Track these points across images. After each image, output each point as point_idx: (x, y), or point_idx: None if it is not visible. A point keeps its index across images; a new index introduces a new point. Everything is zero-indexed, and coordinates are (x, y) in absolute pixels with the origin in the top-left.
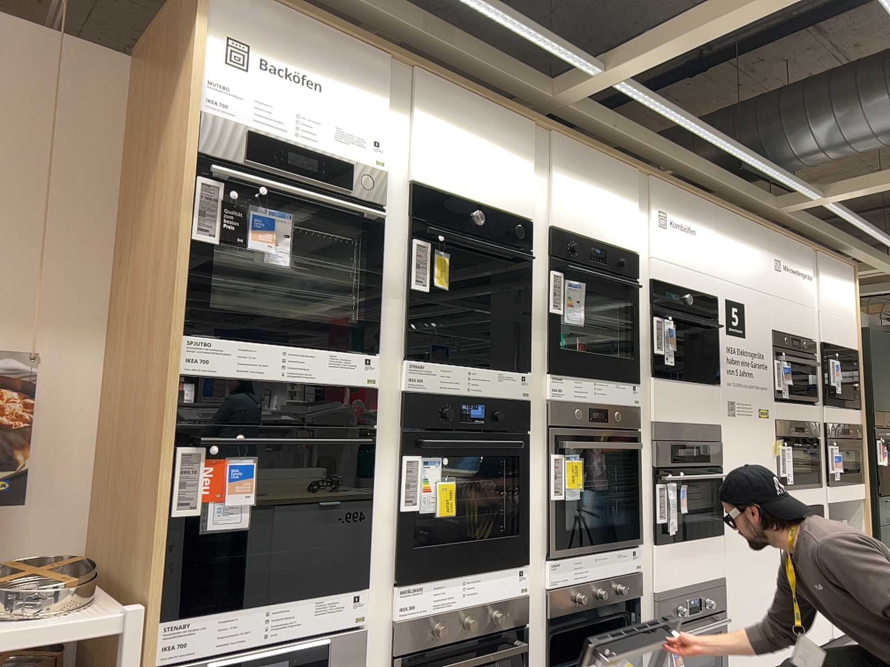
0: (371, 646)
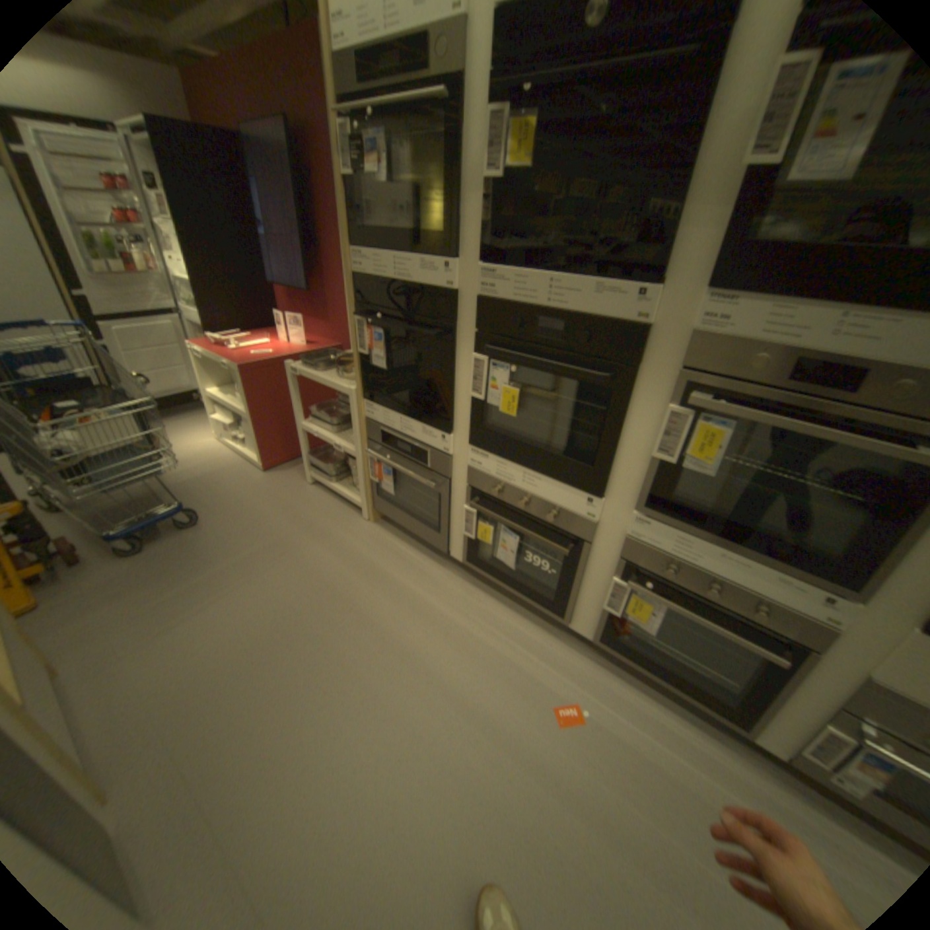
0: (453, 475)
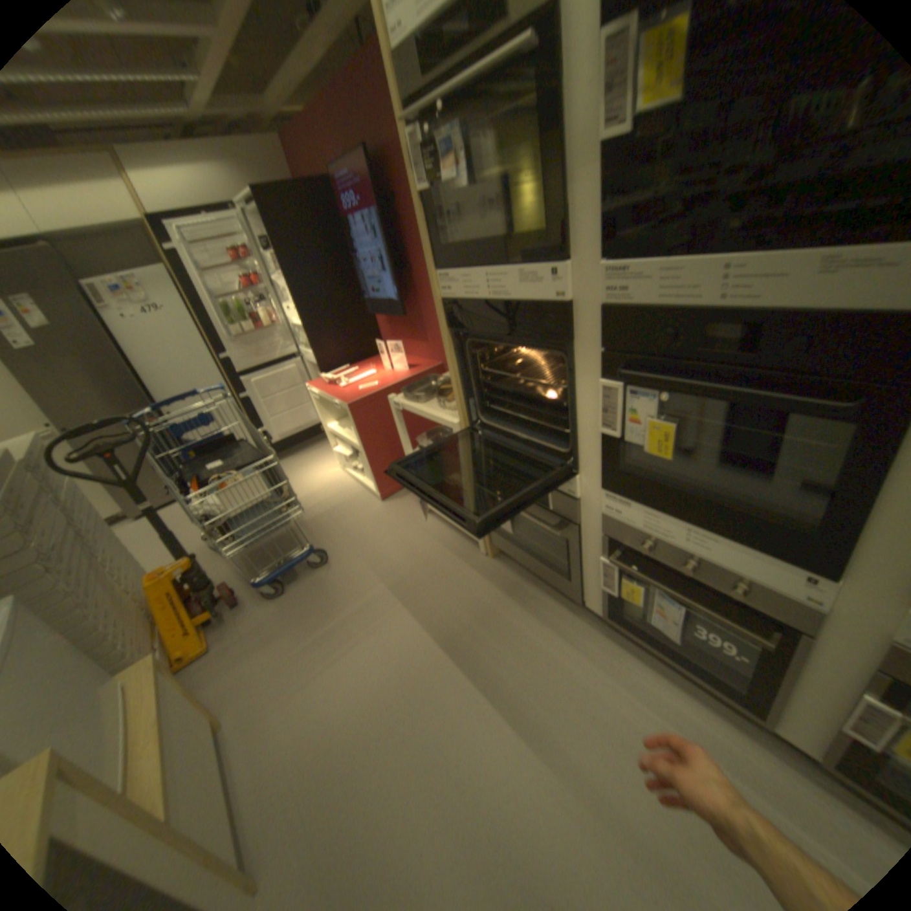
0: (583, 520)
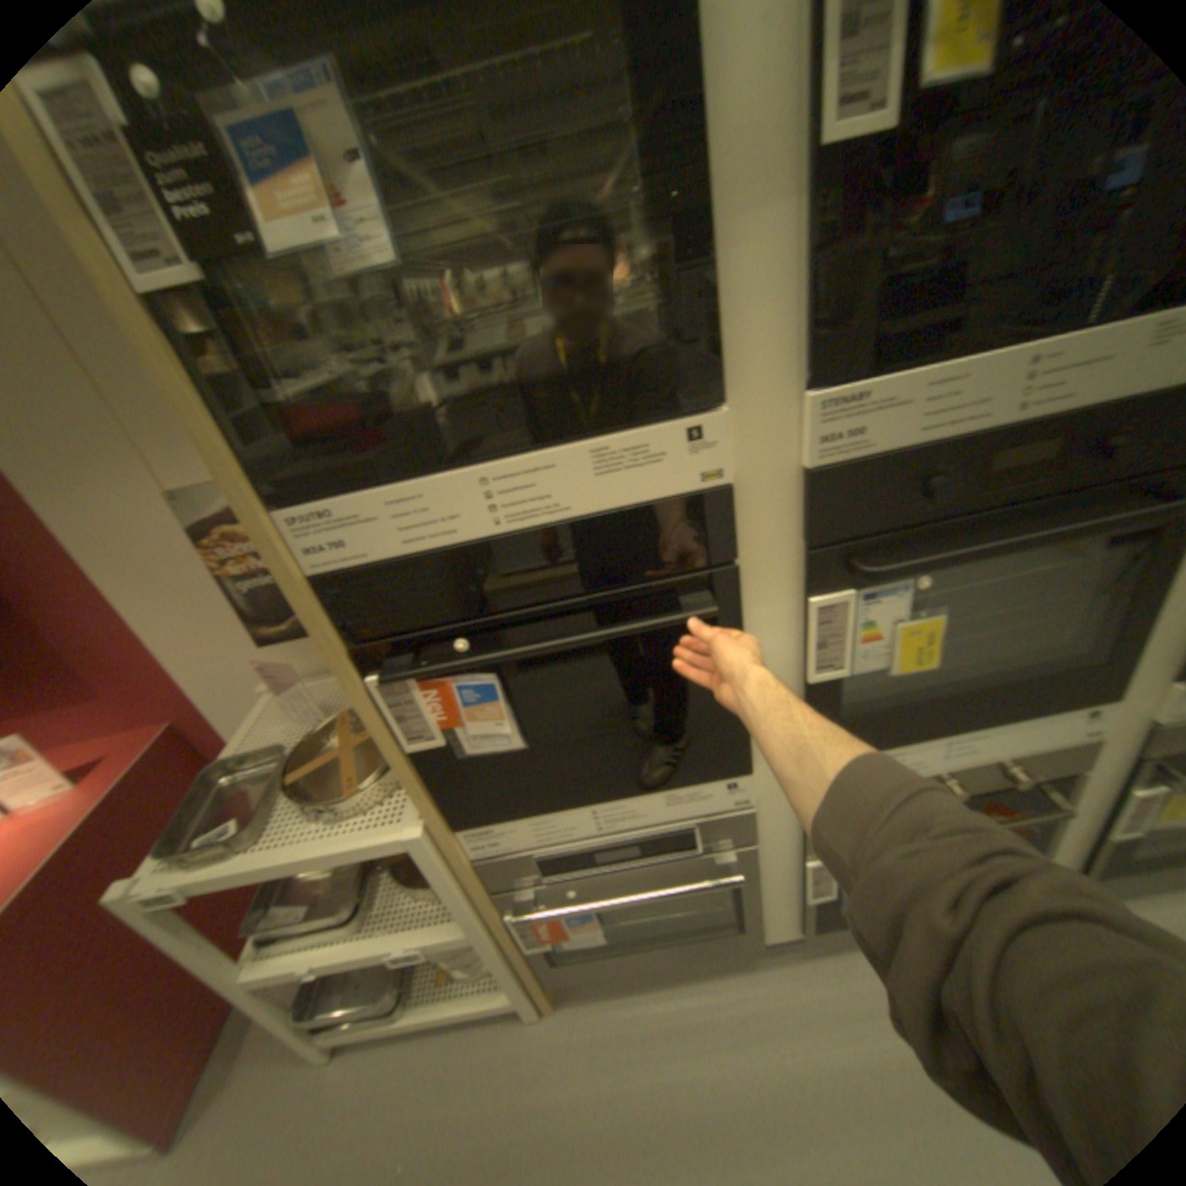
0: (760, 830)
